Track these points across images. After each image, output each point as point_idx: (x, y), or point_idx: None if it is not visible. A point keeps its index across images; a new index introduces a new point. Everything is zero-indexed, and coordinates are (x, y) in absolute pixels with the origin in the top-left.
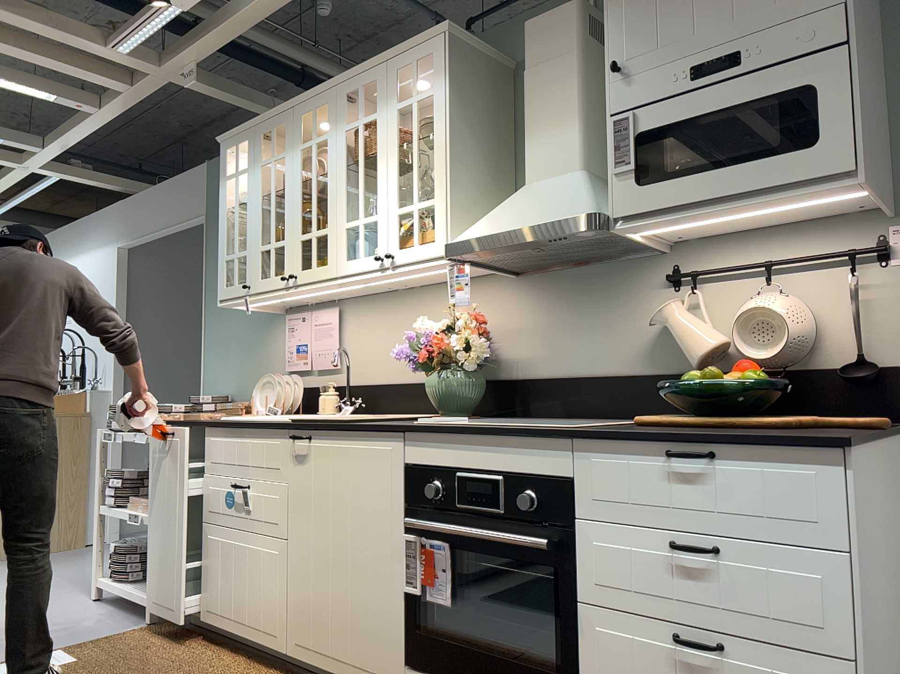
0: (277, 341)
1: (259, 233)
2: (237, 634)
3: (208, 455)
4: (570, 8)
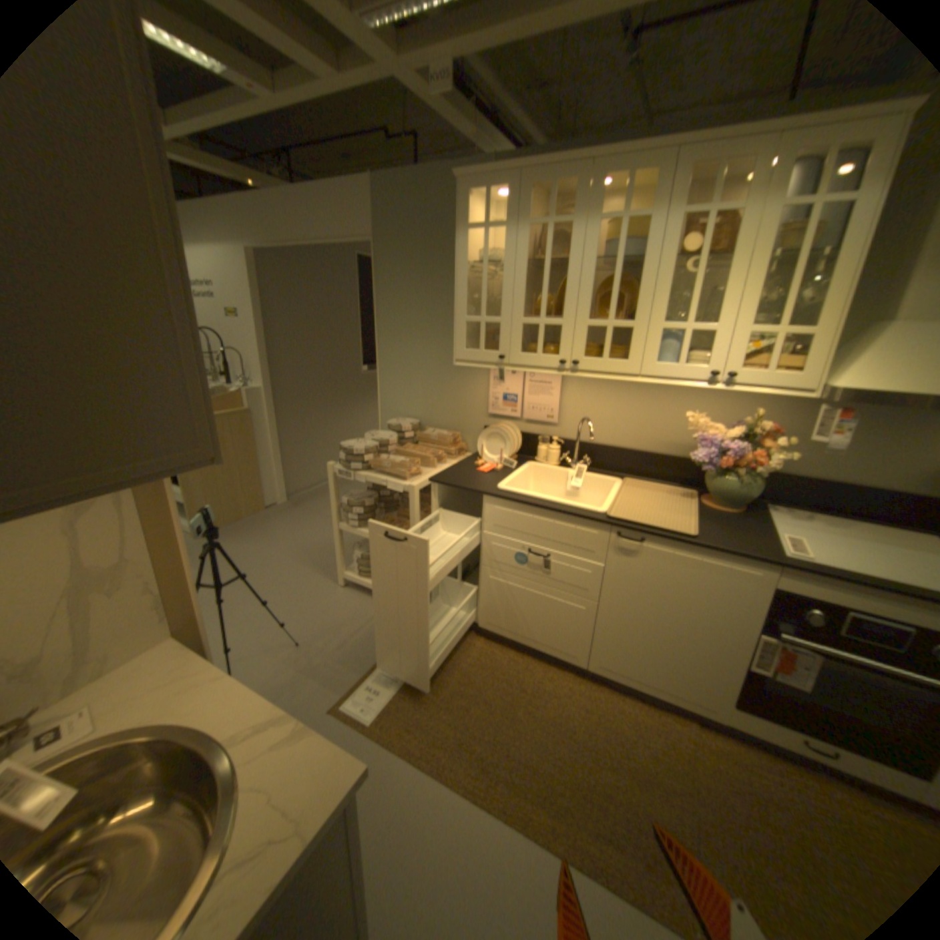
0: (475, 385)
1: (521, 303)
2: (526, 646)
3: (490, 519)
4: None
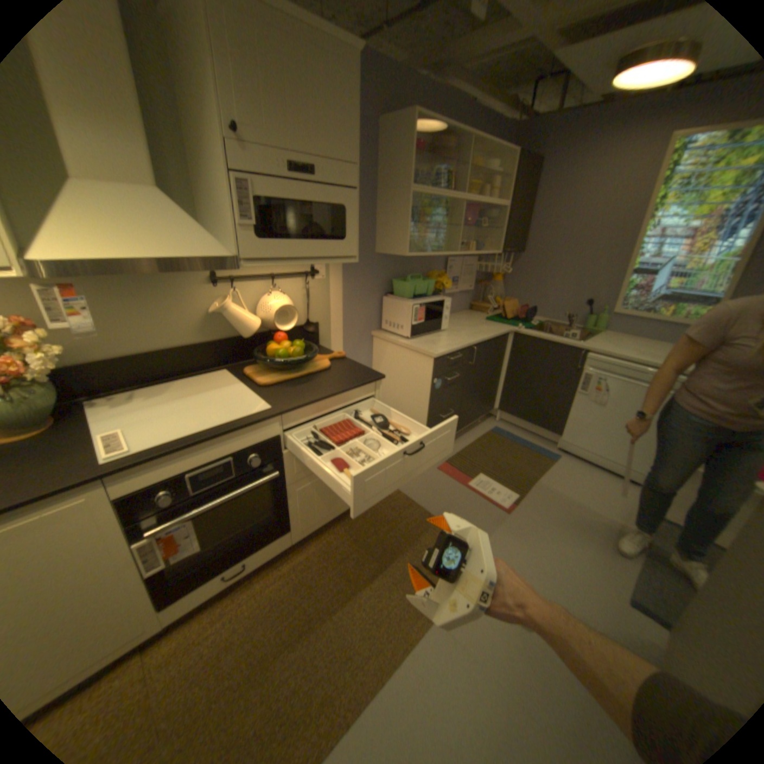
0: None
1: None
2: None
3: None
4: None
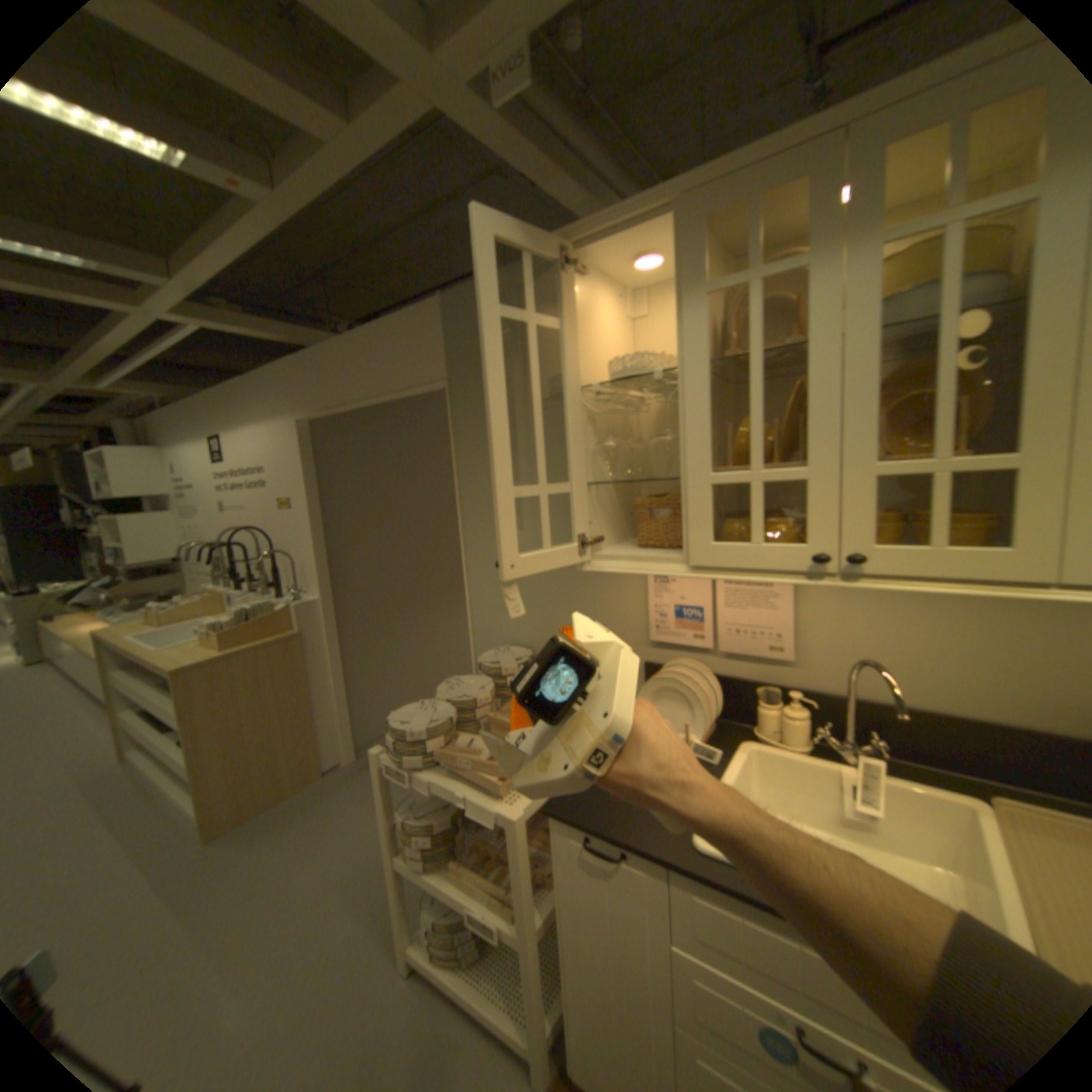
0: (623, 588)
1: (705, 443)
2: None
3: (685, 924)
4: None
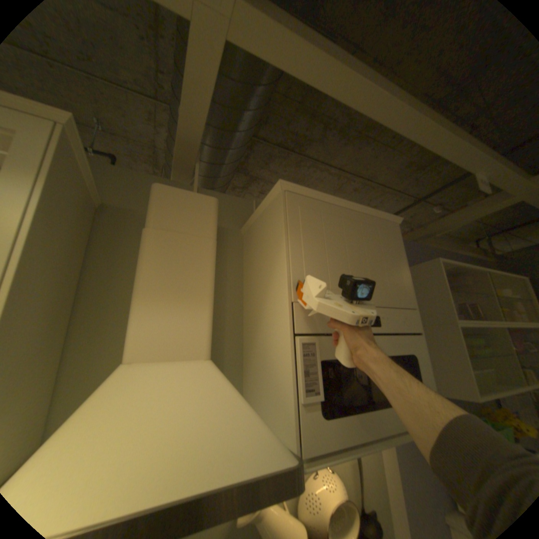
0: None
1: None
2: None
3: None
4: (211, 199)
